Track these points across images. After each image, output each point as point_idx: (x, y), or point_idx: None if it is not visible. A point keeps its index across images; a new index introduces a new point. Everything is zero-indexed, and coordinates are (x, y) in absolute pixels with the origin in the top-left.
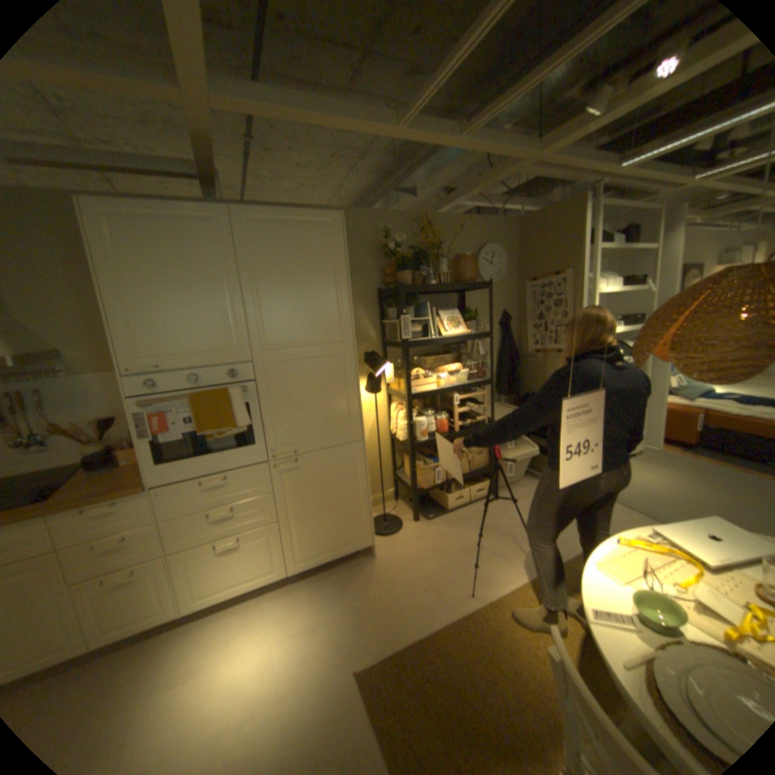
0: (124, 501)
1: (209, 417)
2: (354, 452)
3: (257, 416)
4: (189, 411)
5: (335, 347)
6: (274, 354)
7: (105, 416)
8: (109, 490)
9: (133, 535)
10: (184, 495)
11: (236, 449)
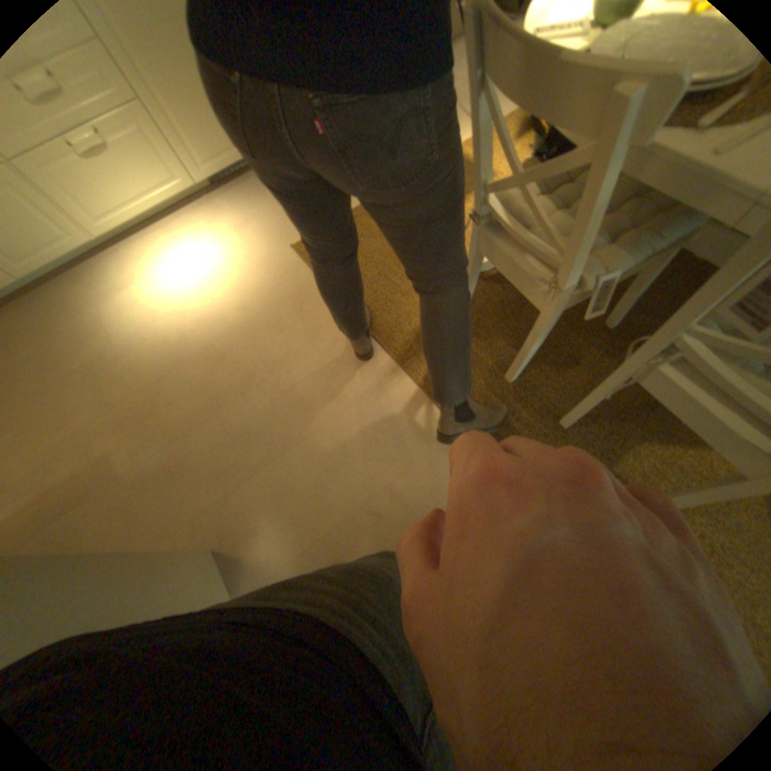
0: None
1: None
2: None
3: None
4: None
5: None
6: None
7: None
8: None
9: None
10: None
11: None
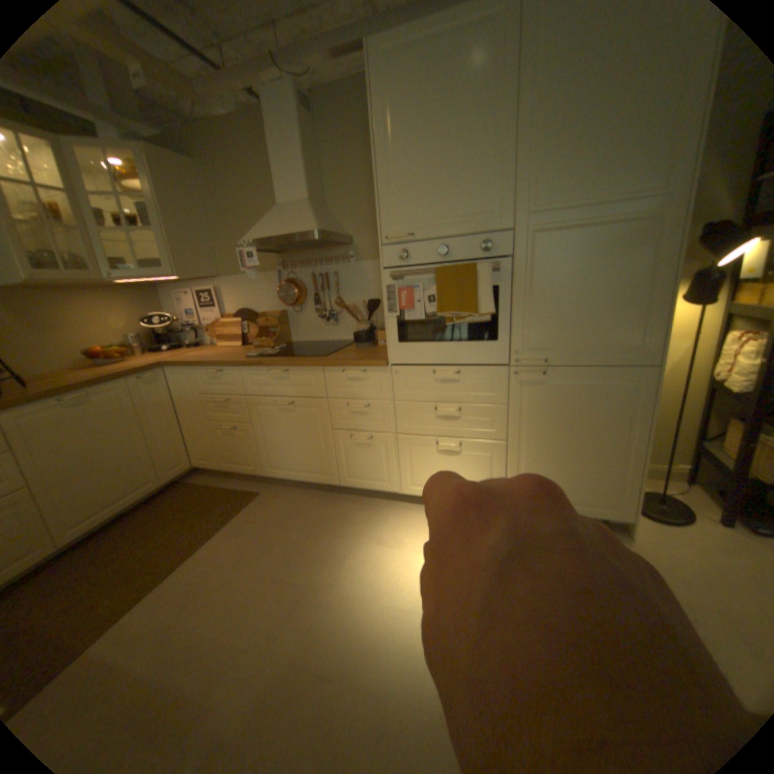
0: (373, 370)
1: (455, 299)
2: (642, 381)
3: (508, 303)
4: (435, 287)
5: (652, 201)
6: (546, 215)
7: (377, 300)
8: (364, 357)
9: (376, 403)
10: (419, 378)
11: (477, 340)
